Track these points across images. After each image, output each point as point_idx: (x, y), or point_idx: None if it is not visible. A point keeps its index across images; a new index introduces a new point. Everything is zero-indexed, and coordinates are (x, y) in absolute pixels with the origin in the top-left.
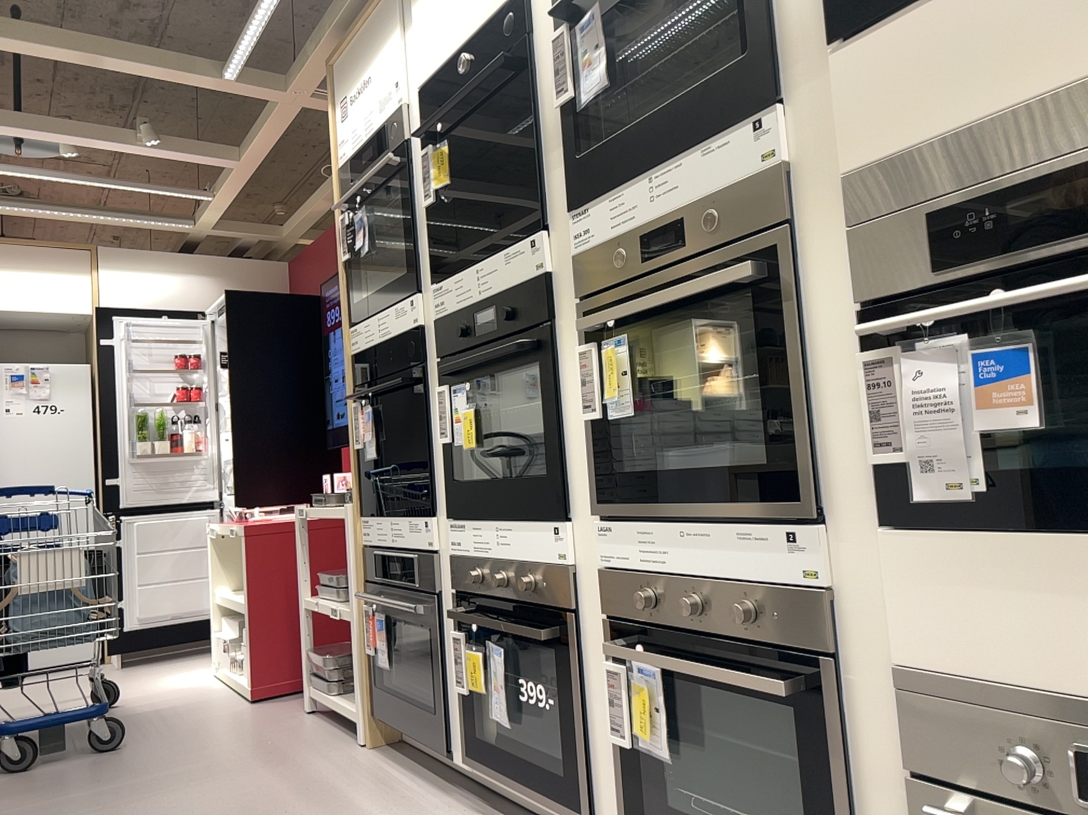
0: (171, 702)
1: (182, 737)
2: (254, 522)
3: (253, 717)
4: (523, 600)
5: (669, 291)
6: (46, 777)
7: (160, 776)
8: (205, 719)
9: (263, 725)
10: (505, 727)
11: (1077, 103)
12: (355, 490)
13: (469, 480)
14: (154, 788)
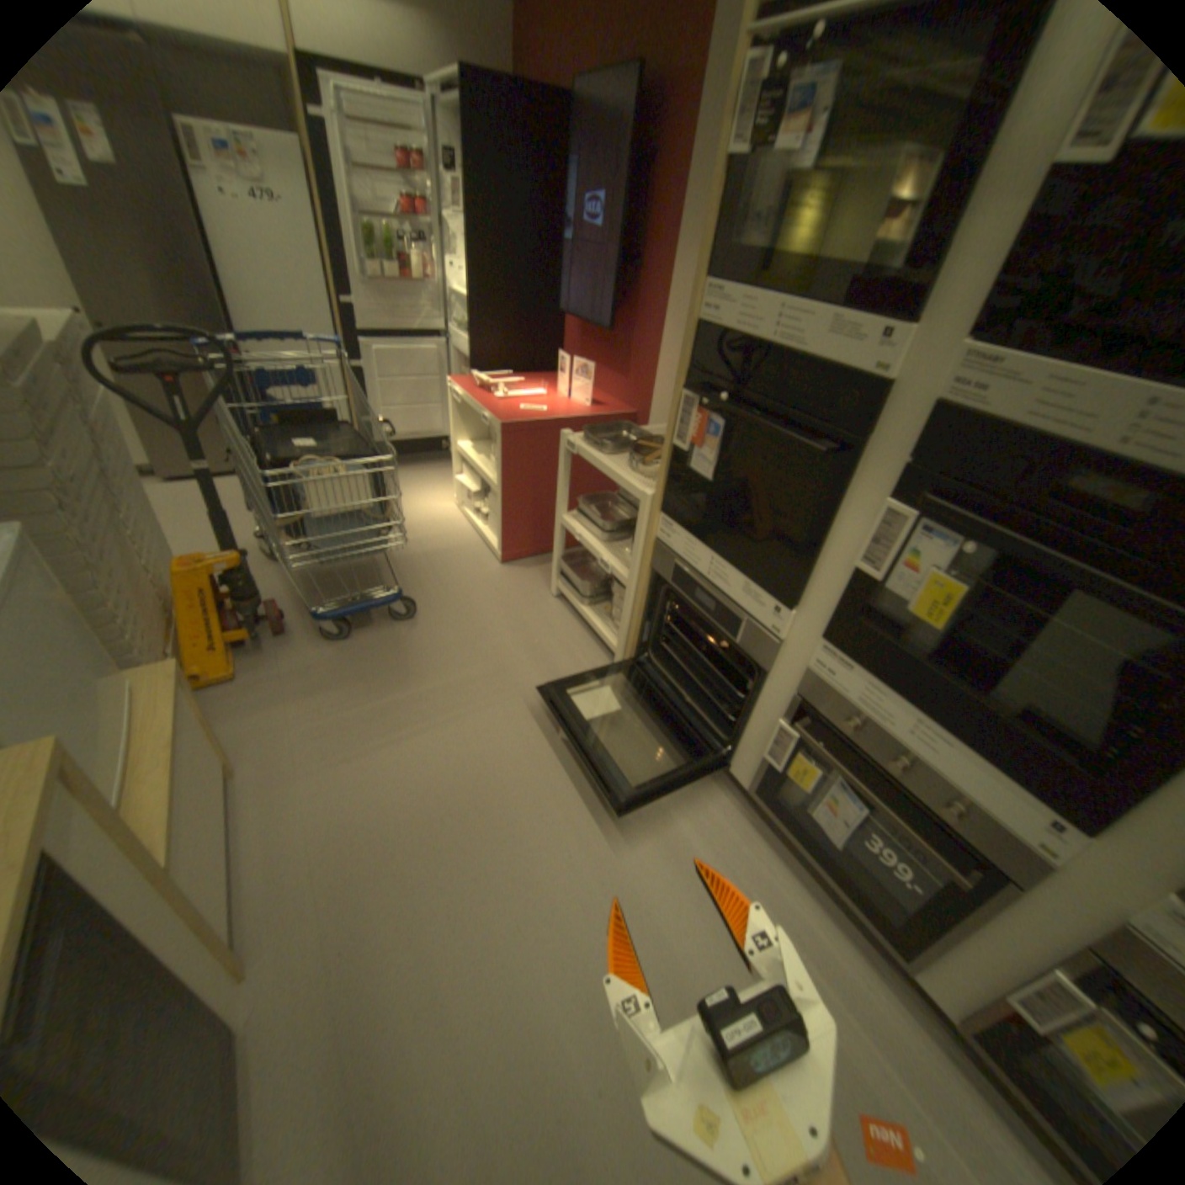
0: (434, 546)
1: (462, 615)
2: (501, 406)
3: (511, 594)
4: (934, 806)
5: None
6: (367, 657)
7: (463, 683)
8: (471, 585)
9: (524, 611)
10: (835, 842)
11: None
12: (663, 486)
13: (879, 616)
14: (464, 701)
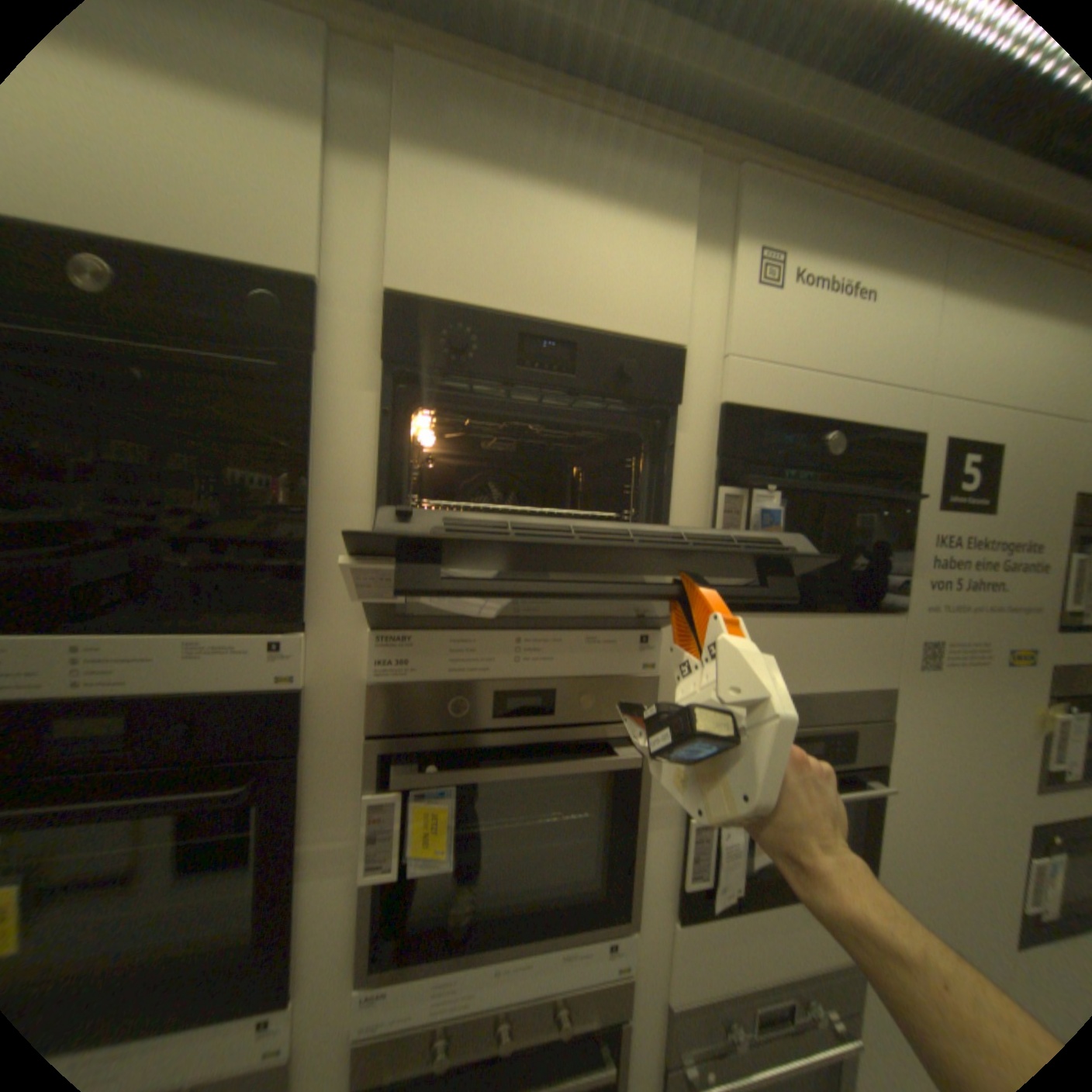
0: None
1: None
2: None
3: None
4: None
5: (550, 769)
6: None
7: None
8: None
9: None
10: None
11: (815, 706)
12: None
13: None
14: None
